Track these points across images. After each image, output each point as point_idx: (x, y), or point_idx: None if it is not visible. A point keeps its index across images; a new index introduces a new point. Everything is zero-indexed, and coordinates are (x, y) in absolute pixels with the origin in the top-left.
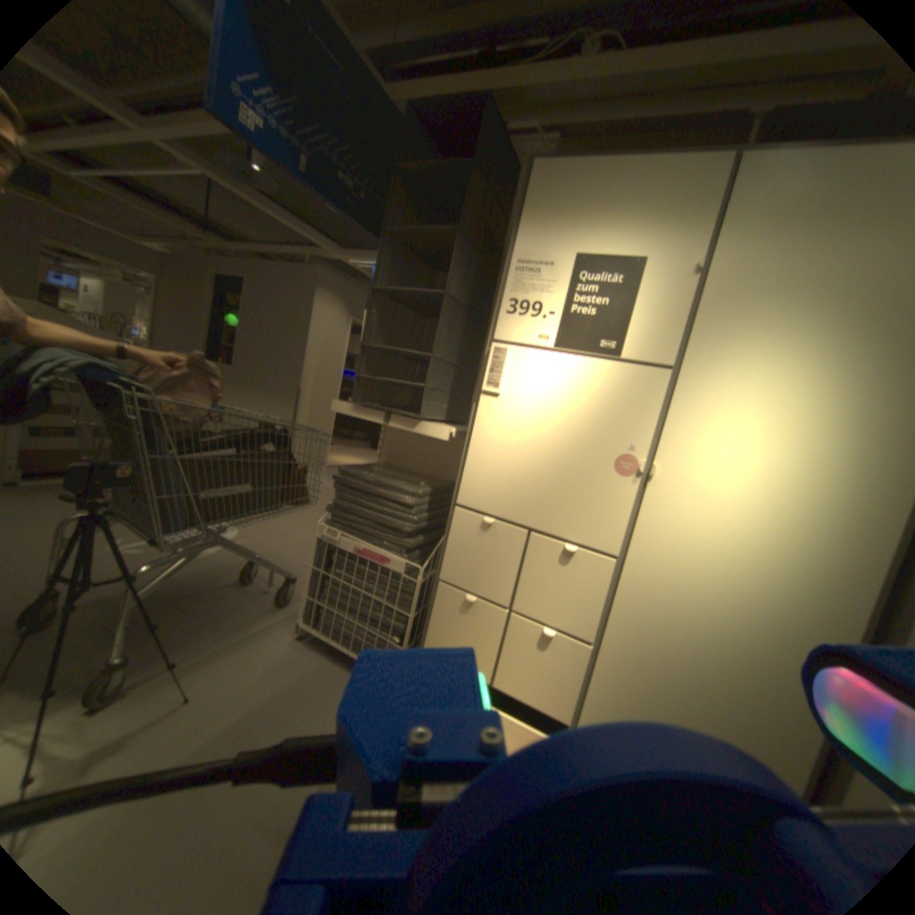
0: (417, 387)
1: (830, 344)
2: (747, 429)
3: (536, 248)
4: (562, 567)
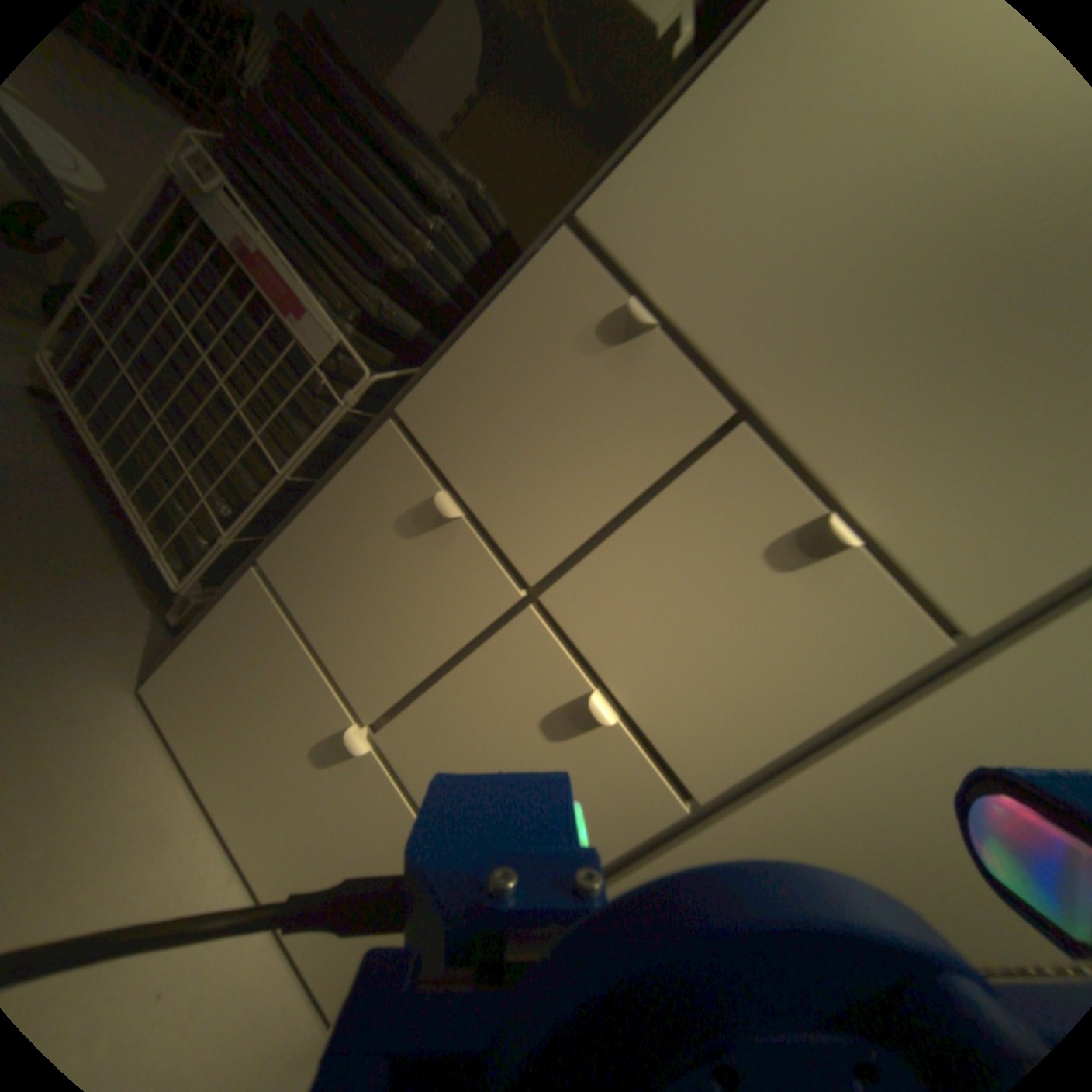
0: None
1: None
2: None
3: None
4: (770, 573)
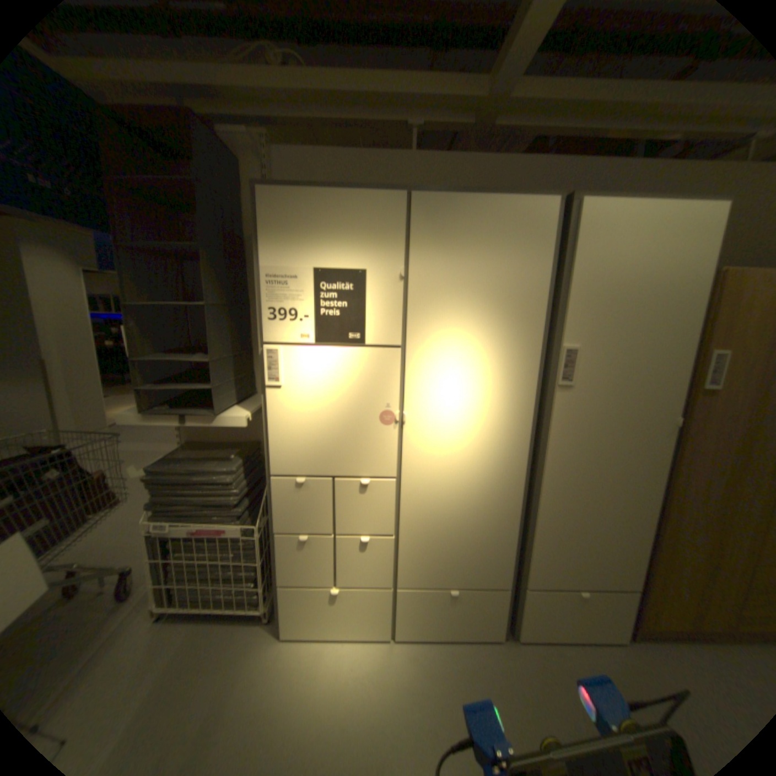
0: (205, 387)
1: (484, 320)
2: (452, 379)
3: (279, 262)
4: (362, 493)
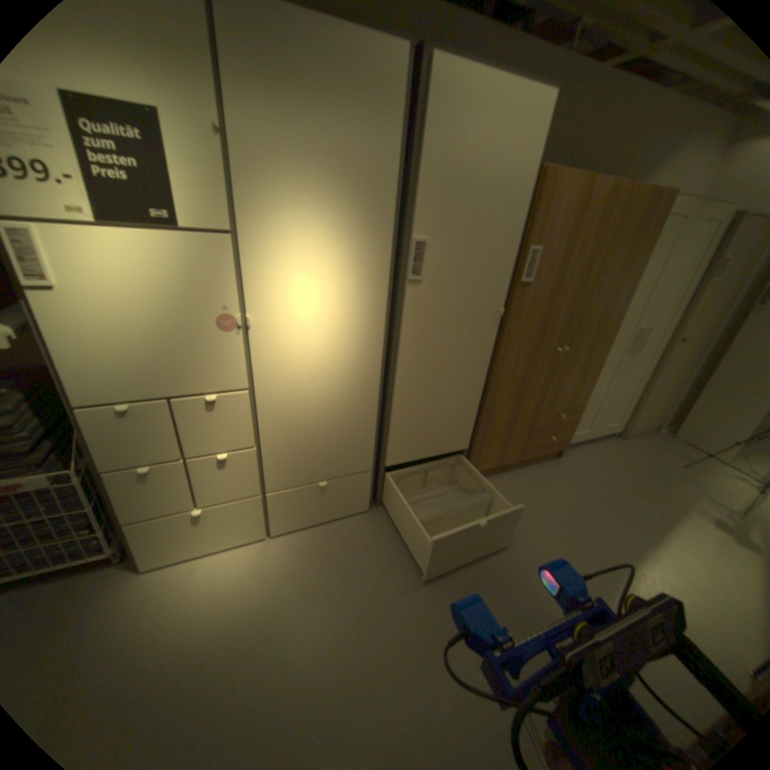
0: None
1: (332, 202)
2: (301, 274)
3: None
4: (211, 411)
